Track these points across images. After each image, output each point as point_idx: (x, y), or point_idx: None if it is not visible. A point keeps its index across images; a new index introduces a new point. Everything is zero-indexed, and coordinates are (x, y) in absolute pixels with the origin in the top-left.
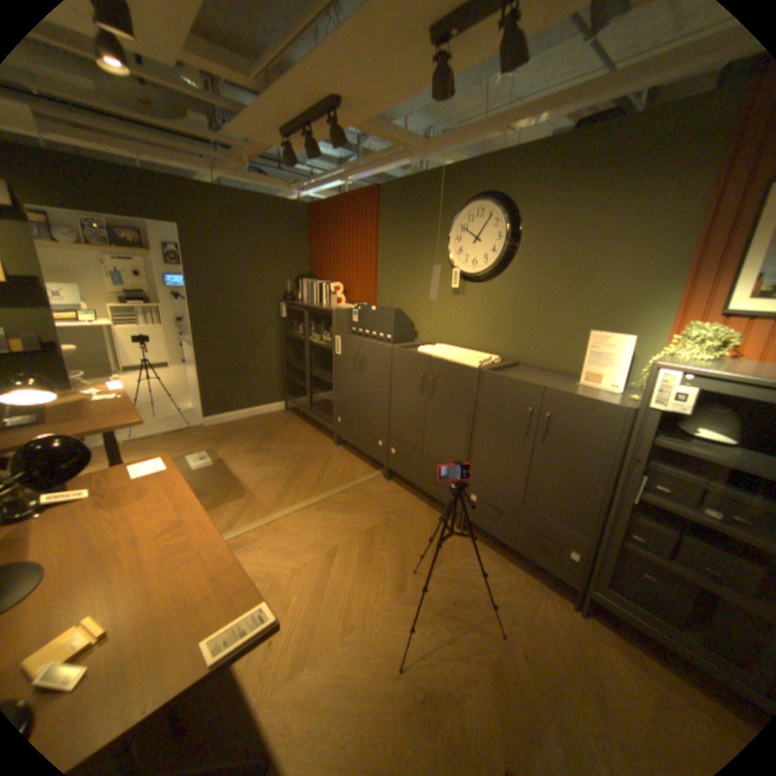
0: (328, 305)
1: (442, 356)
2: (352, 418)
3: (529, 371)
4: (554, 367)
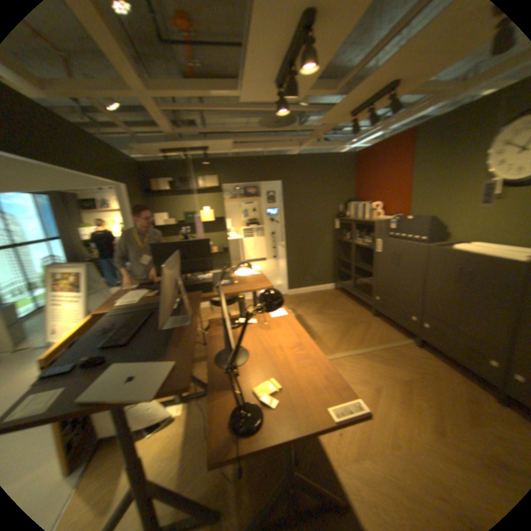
0: (369, 218)
1: (480, 252)
2: (388, 297)
3: None
4: None
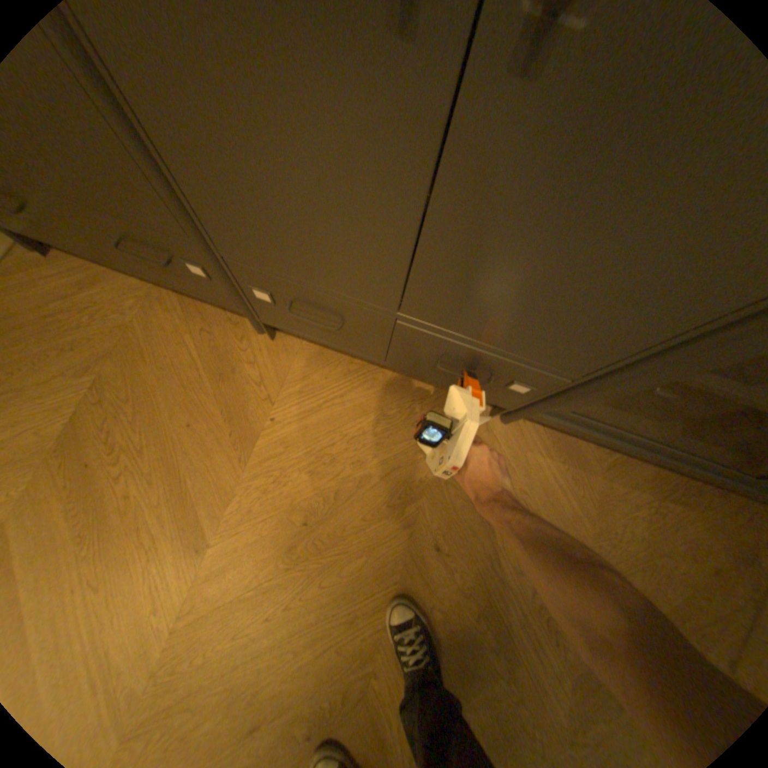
0: None
1: None
2: None
3: None
4: None
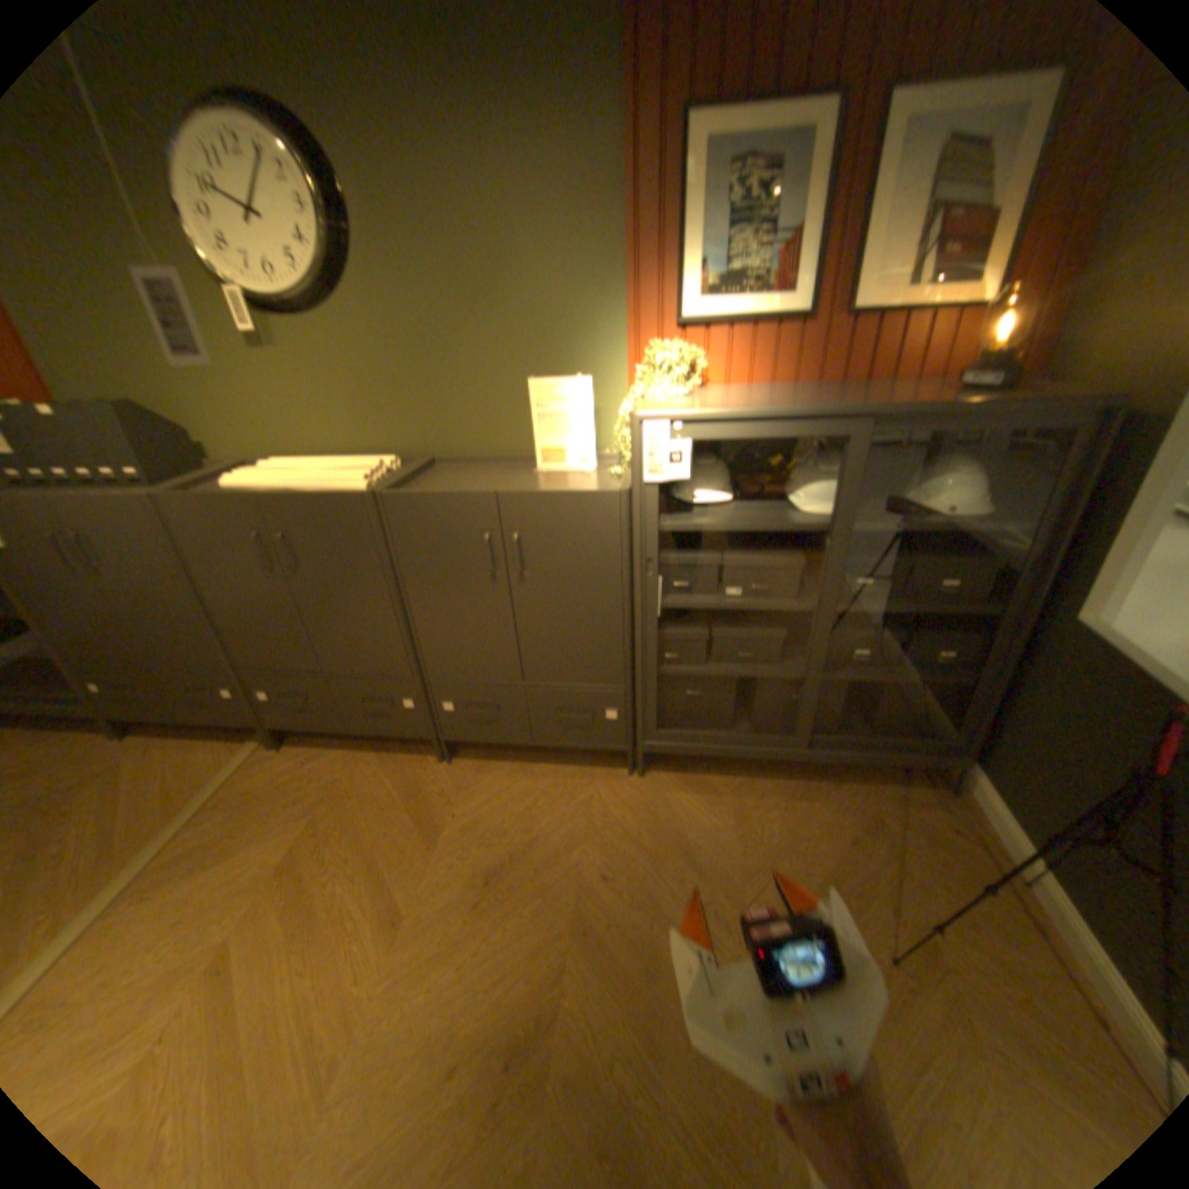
0: None
1: (280, 485)
2: (123, 673)
3: (455, 470)
4: (490, 452)
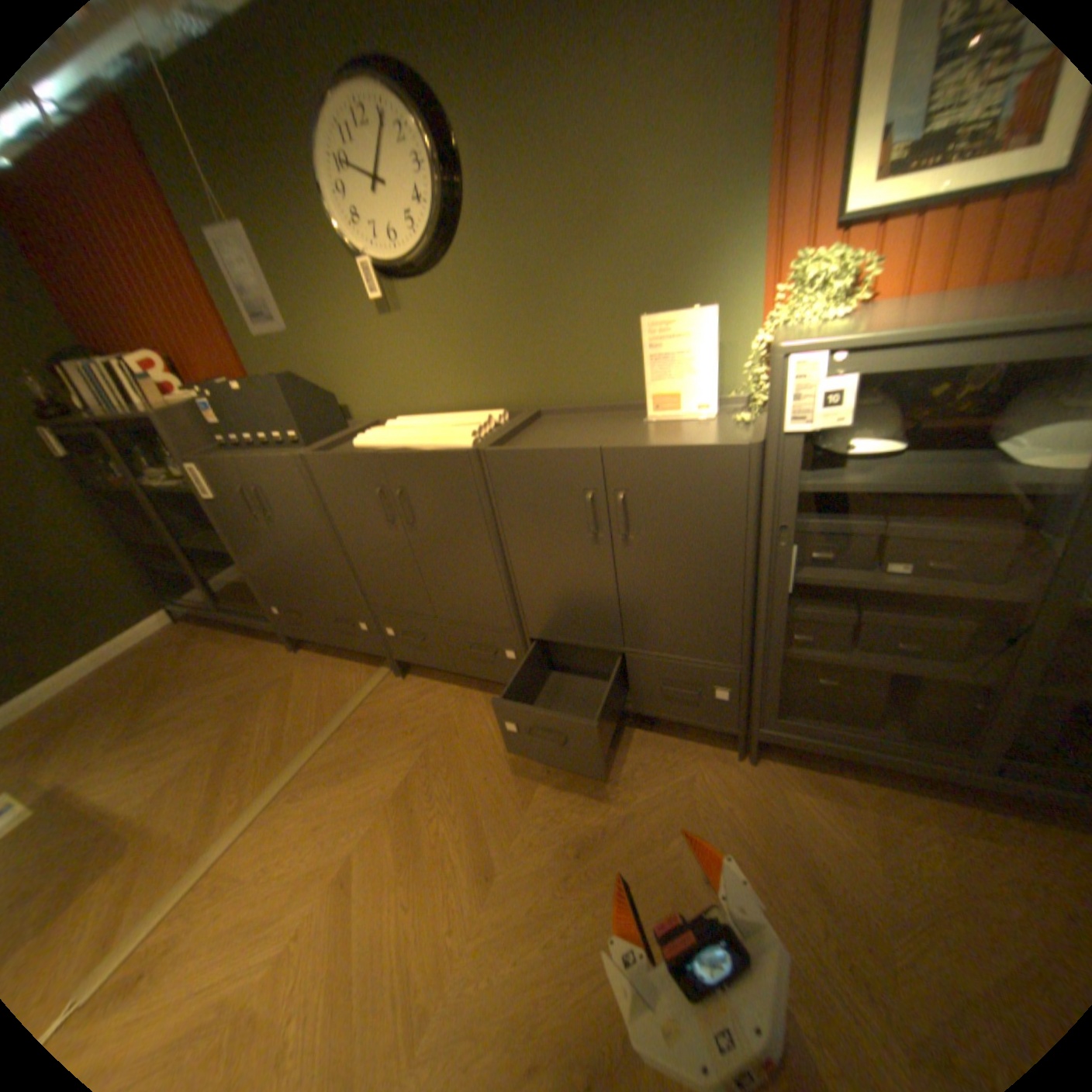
0: (144, 404)
1: (400, 444)
2: (293, 601)
3: (560, 422)
4: (597, 401)
